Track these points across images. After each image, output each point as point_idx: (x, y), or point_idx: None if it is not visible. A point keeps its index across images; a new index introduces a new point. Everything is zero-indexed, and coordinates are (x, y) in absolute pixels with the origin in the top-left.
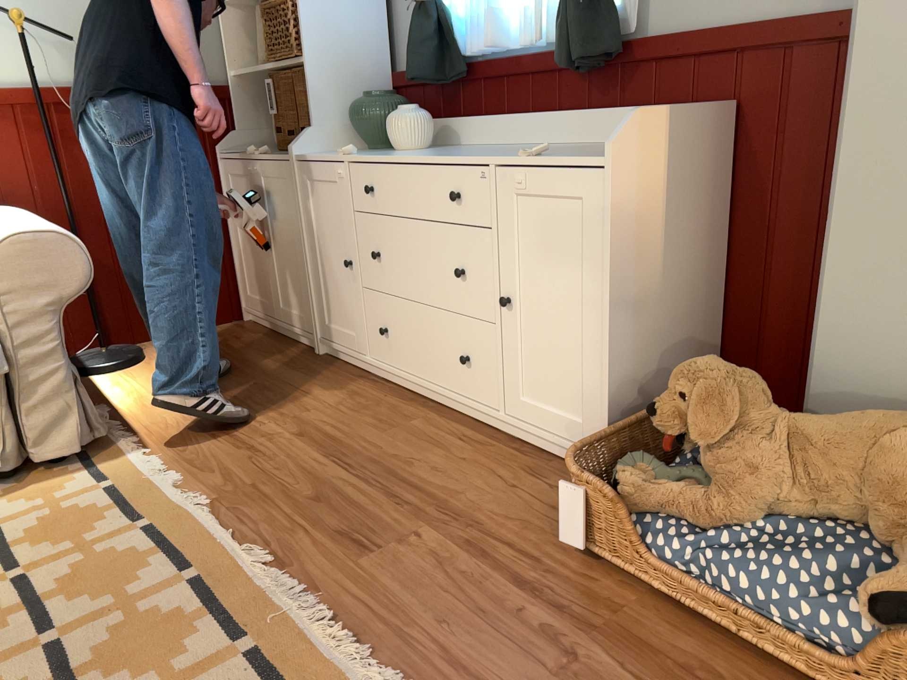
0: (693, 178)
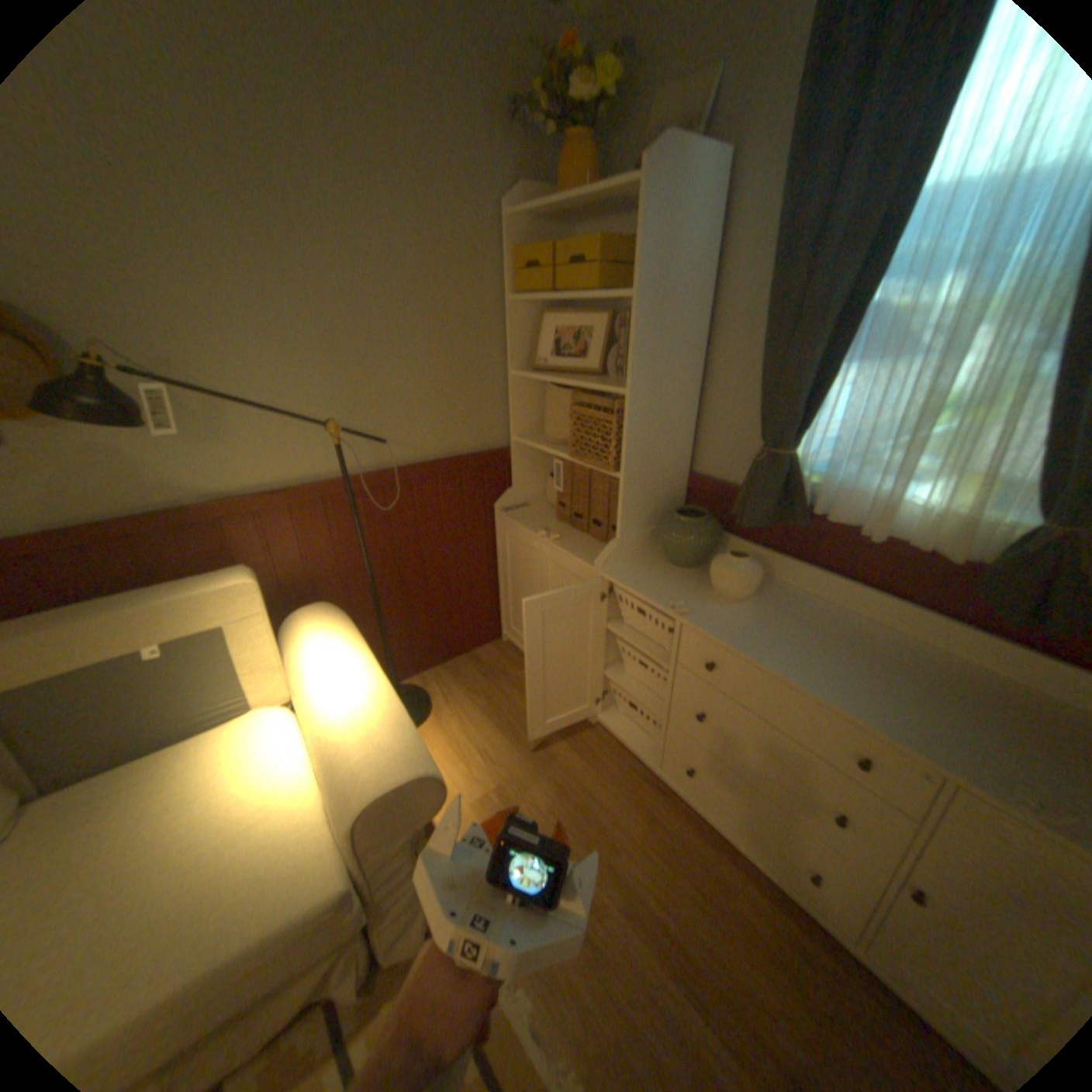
0: None
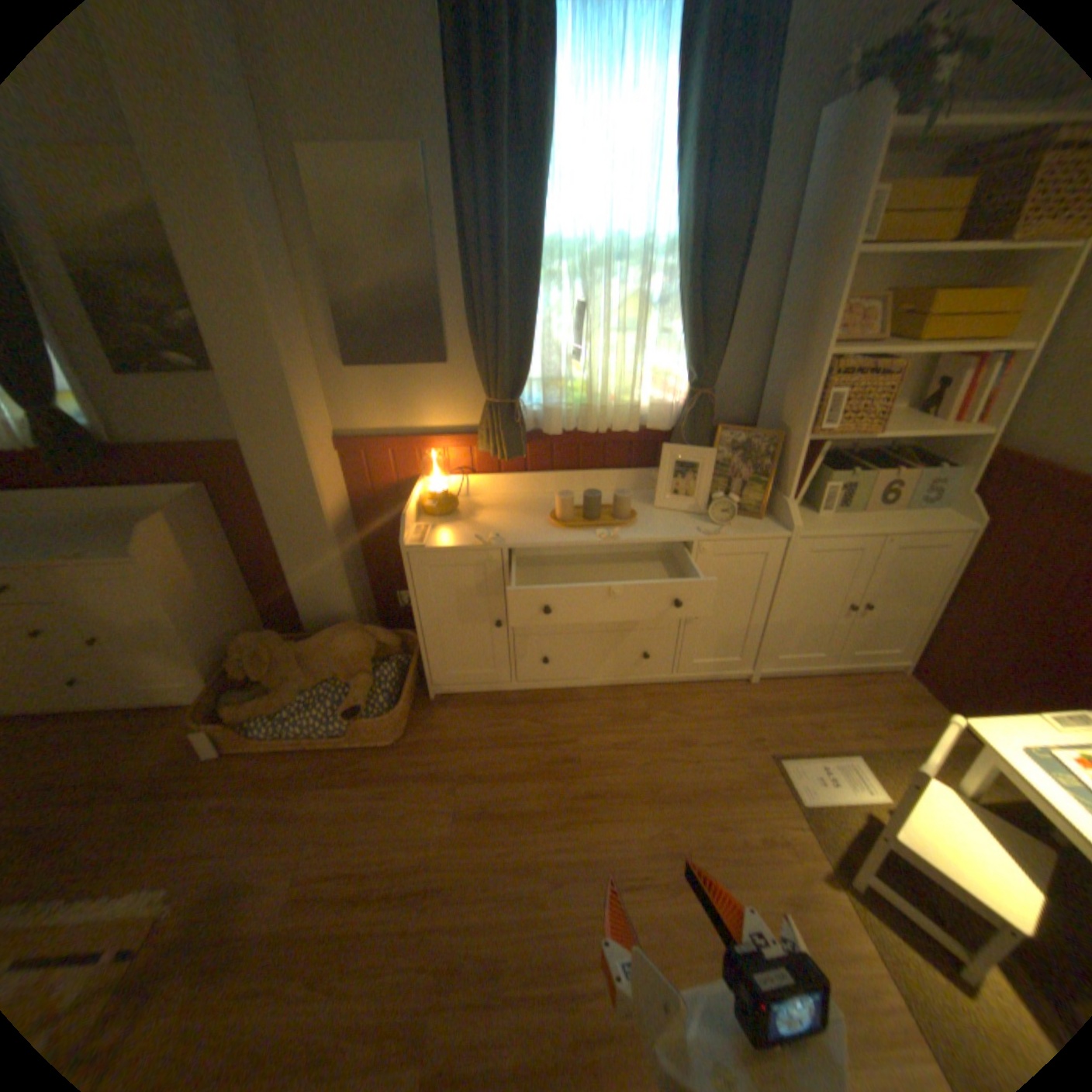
0: (197, 535)
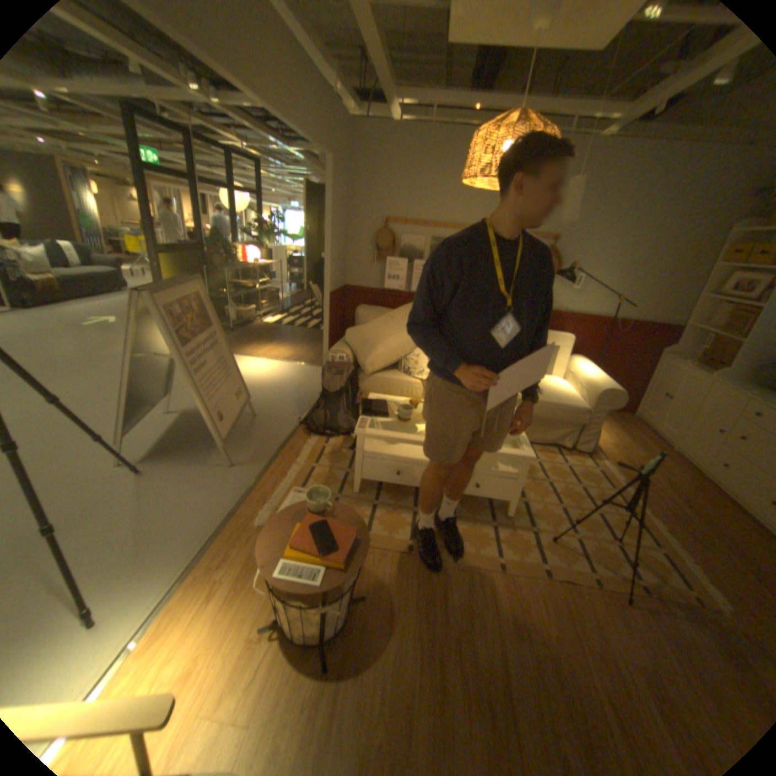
0: None
